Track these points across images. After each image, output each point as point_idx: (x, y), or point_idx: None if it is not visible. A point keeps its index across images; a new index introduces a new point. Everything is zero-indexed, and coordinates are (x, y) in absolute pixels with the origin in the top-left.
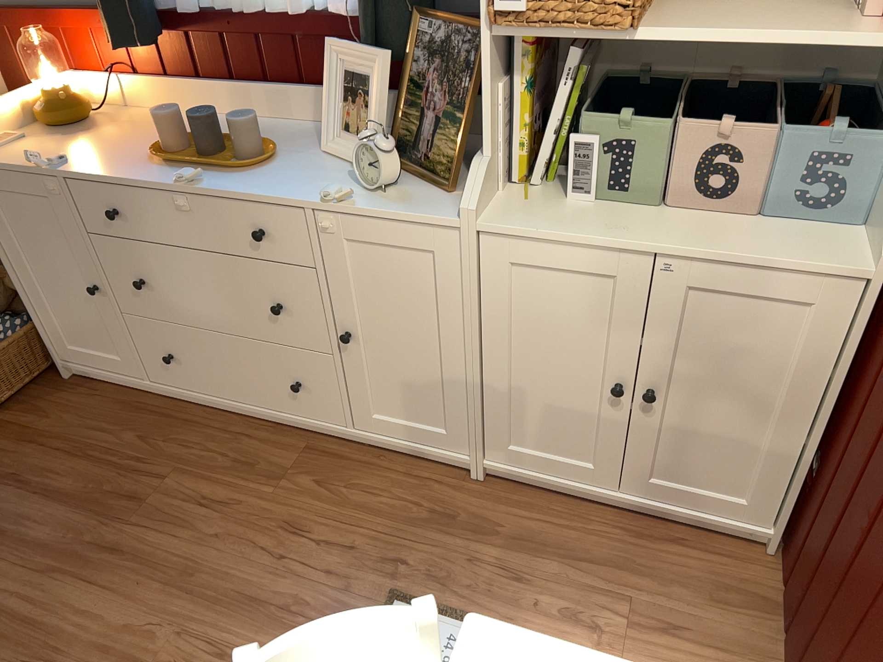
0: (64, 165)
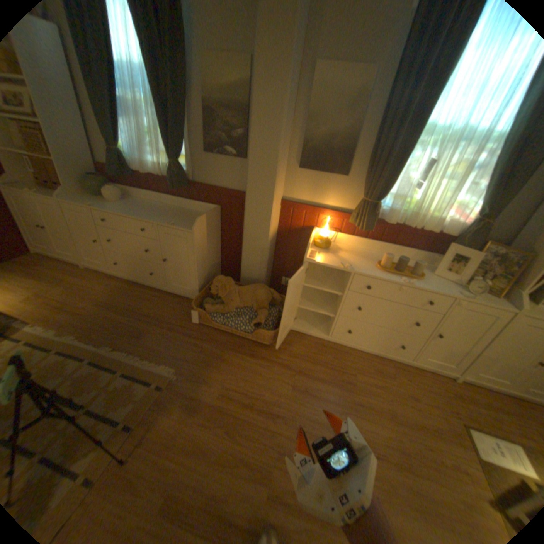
0: (350, 267)
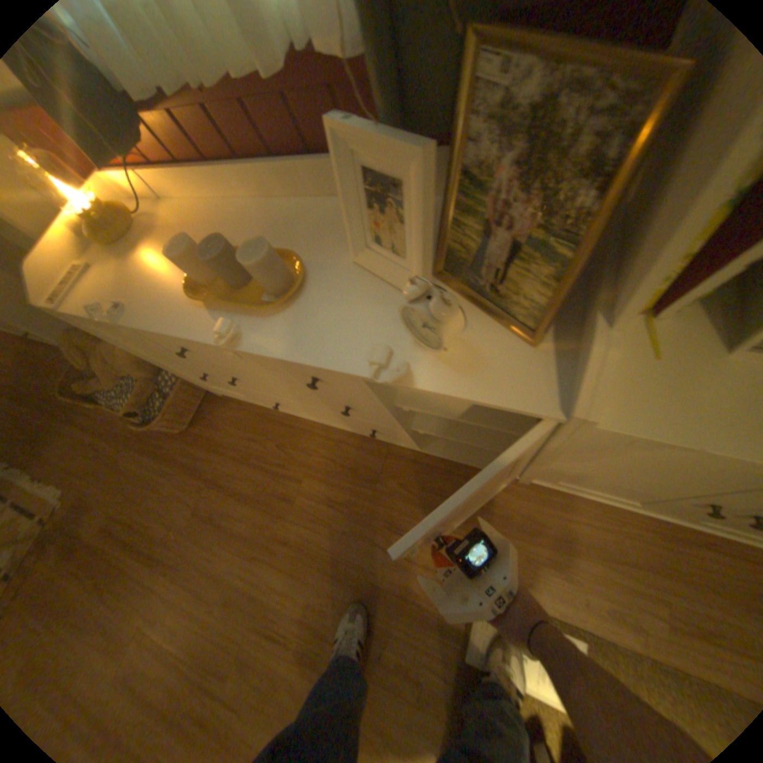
0: (110, 313)
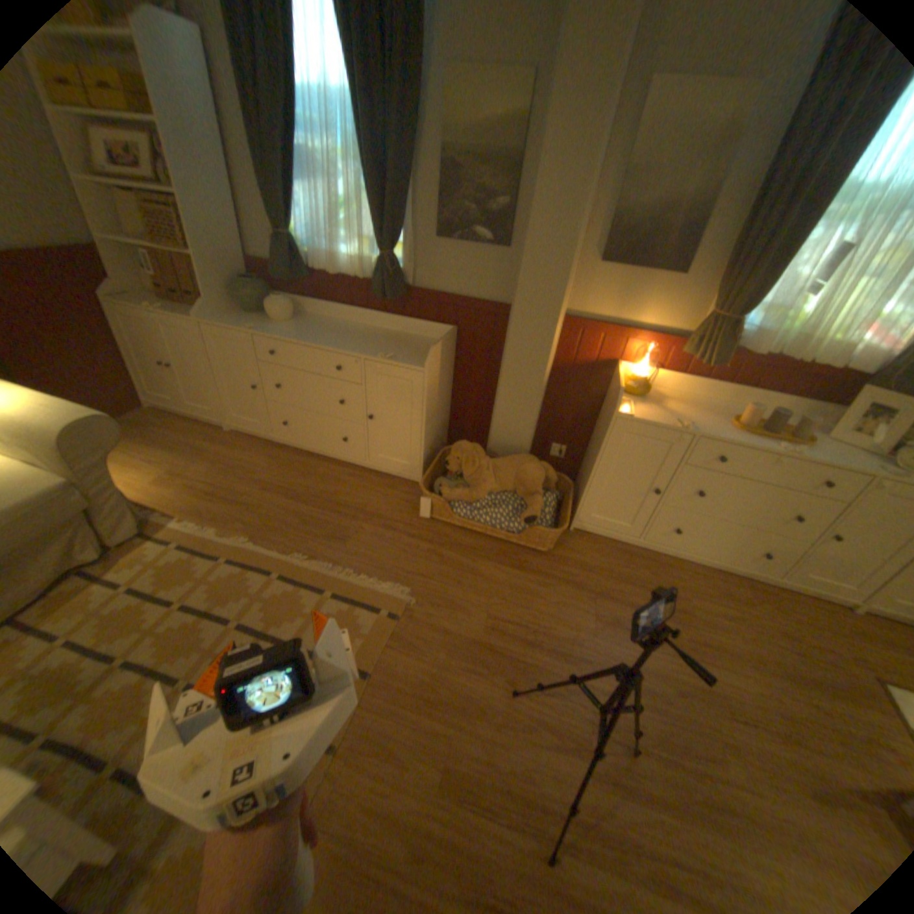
0: (694, 426)
